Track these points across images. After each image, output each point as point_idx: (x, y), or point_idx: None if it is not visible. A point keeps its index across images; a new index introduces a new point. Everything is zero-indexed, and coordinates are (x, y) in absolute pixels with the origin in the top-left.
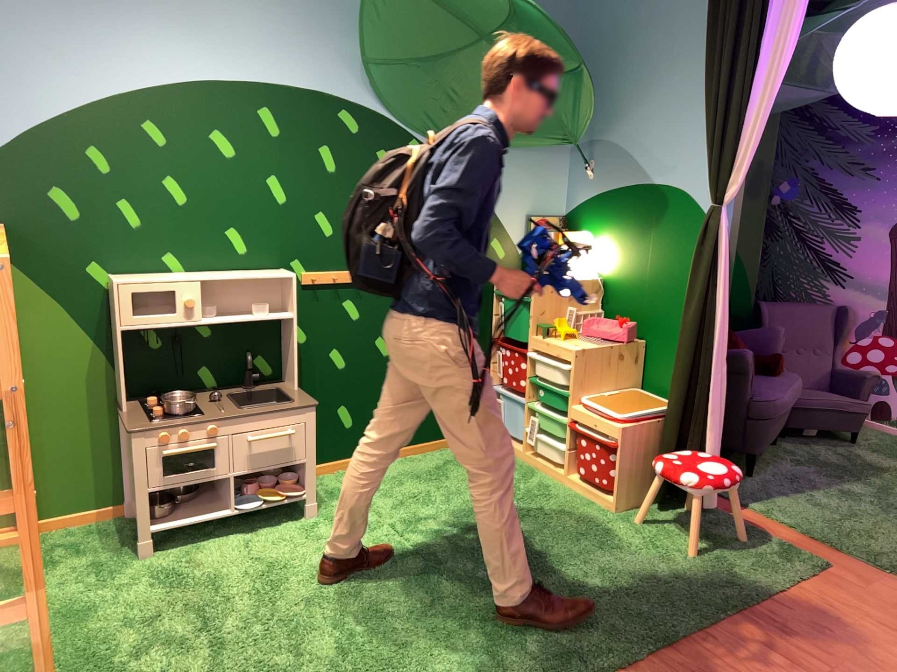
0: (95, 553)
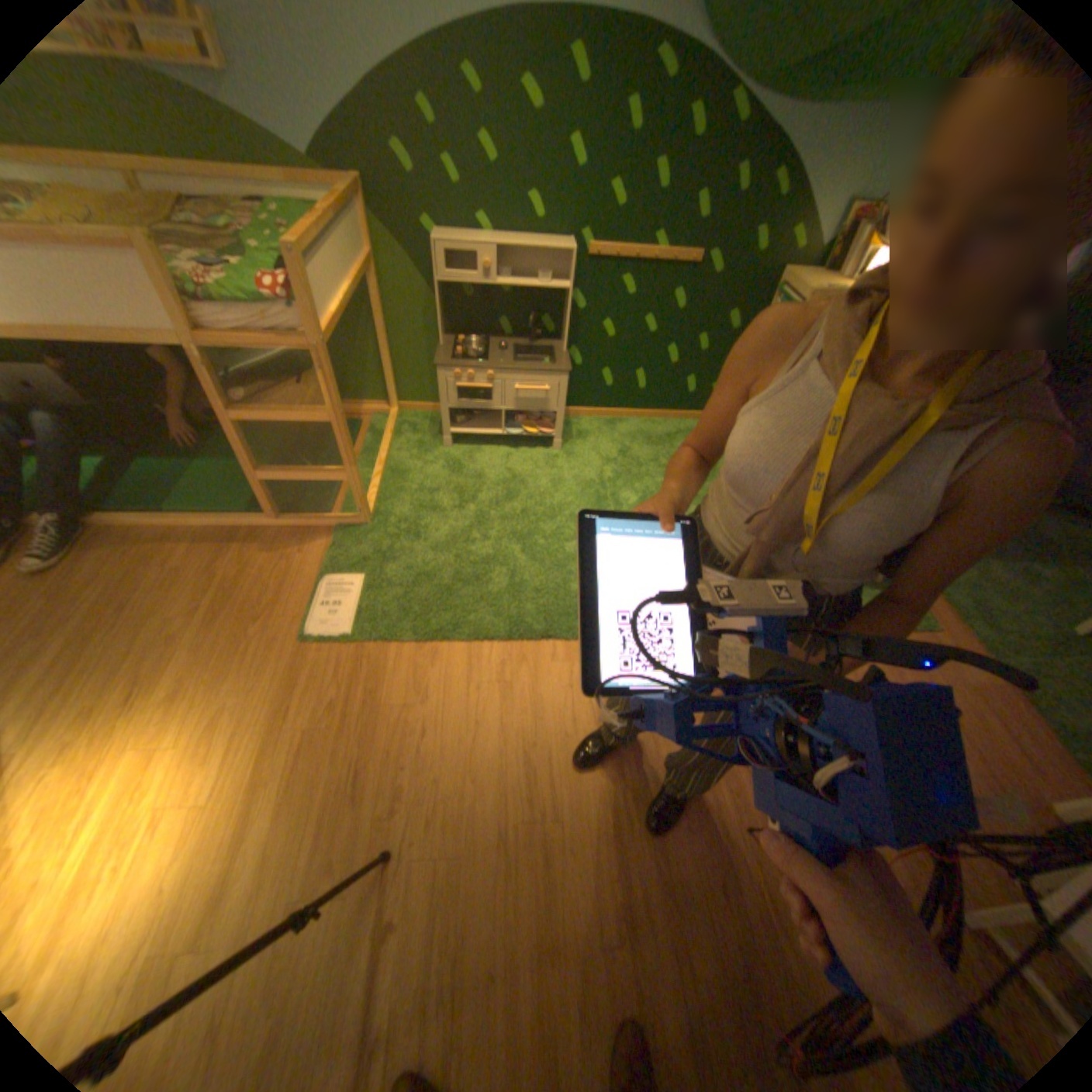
0: (416, 437)
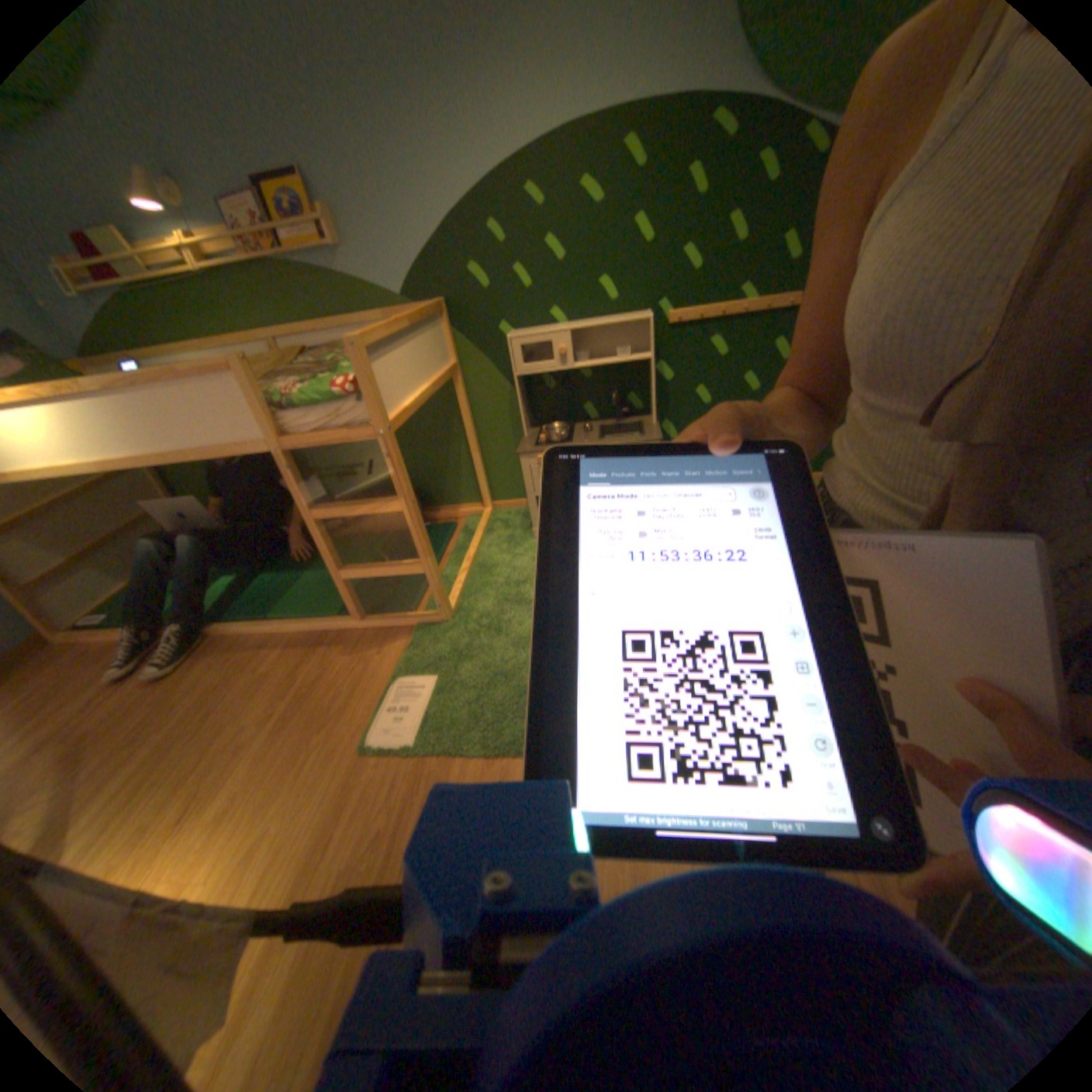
0: (506, 530)
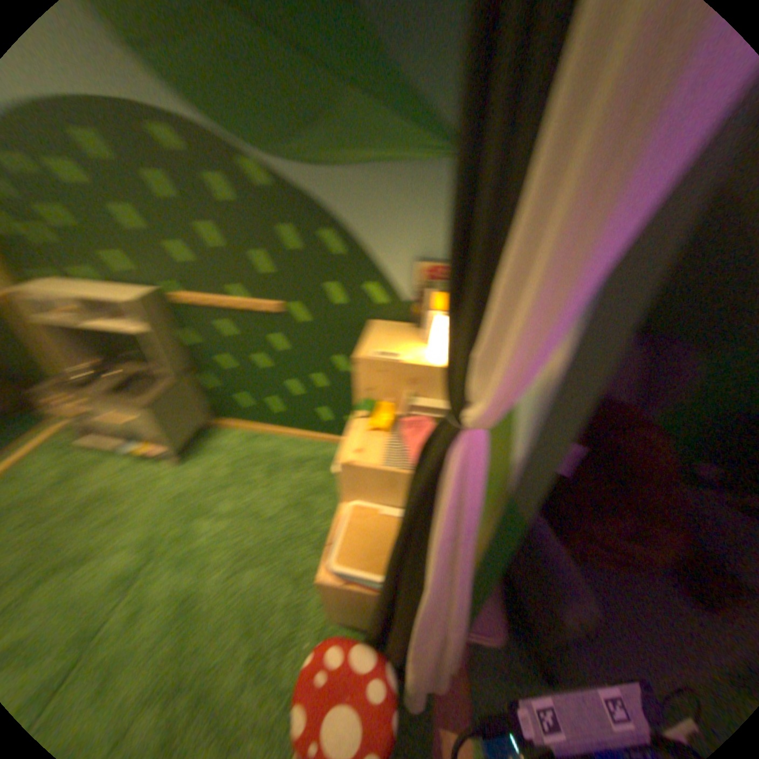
0: (69, 439)
